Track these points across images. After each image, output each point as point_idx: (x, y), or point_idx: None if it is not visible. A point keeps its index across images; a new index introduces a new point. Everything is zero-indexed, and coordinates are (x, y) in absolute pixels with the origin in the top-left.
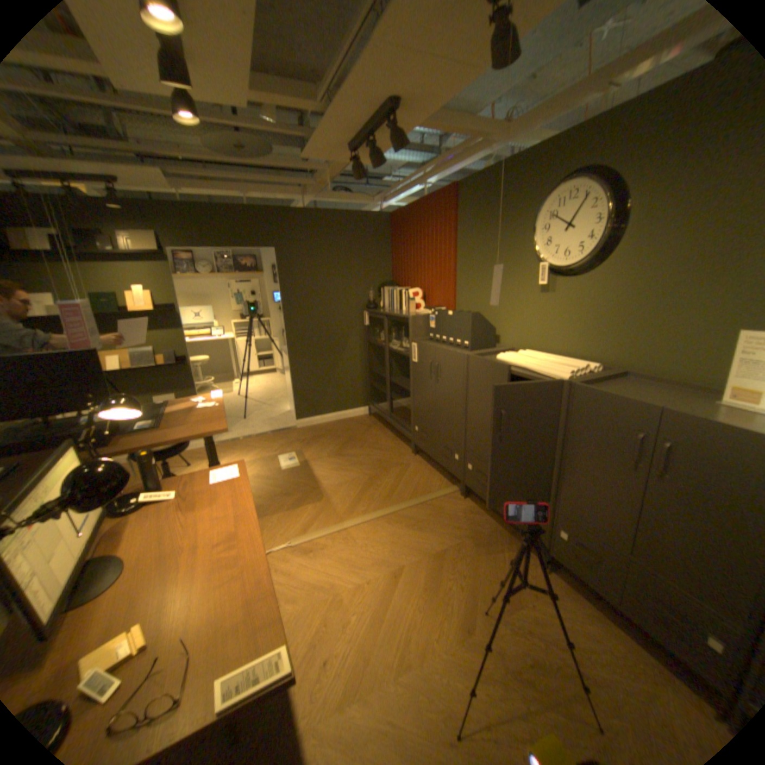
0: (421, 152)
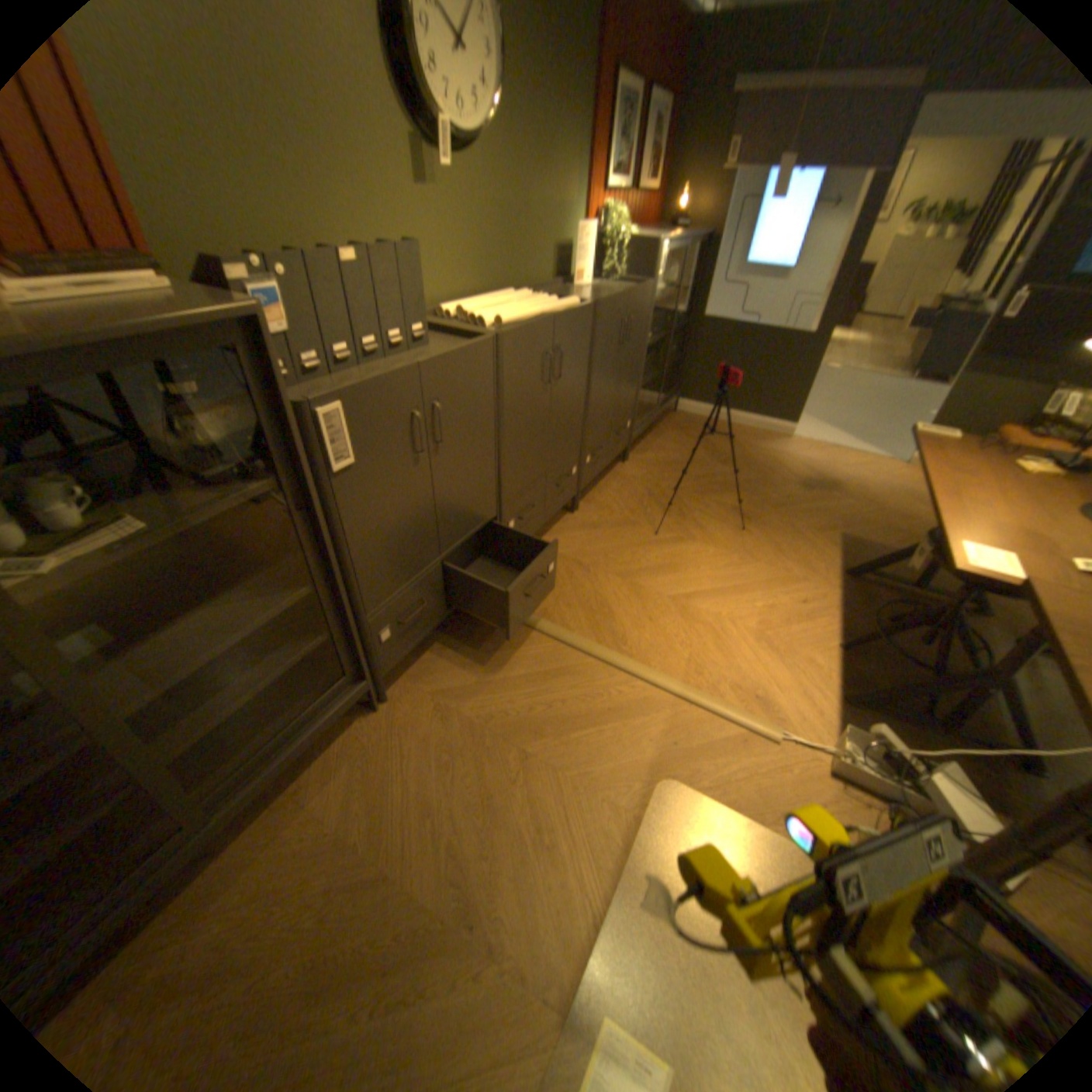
0: None
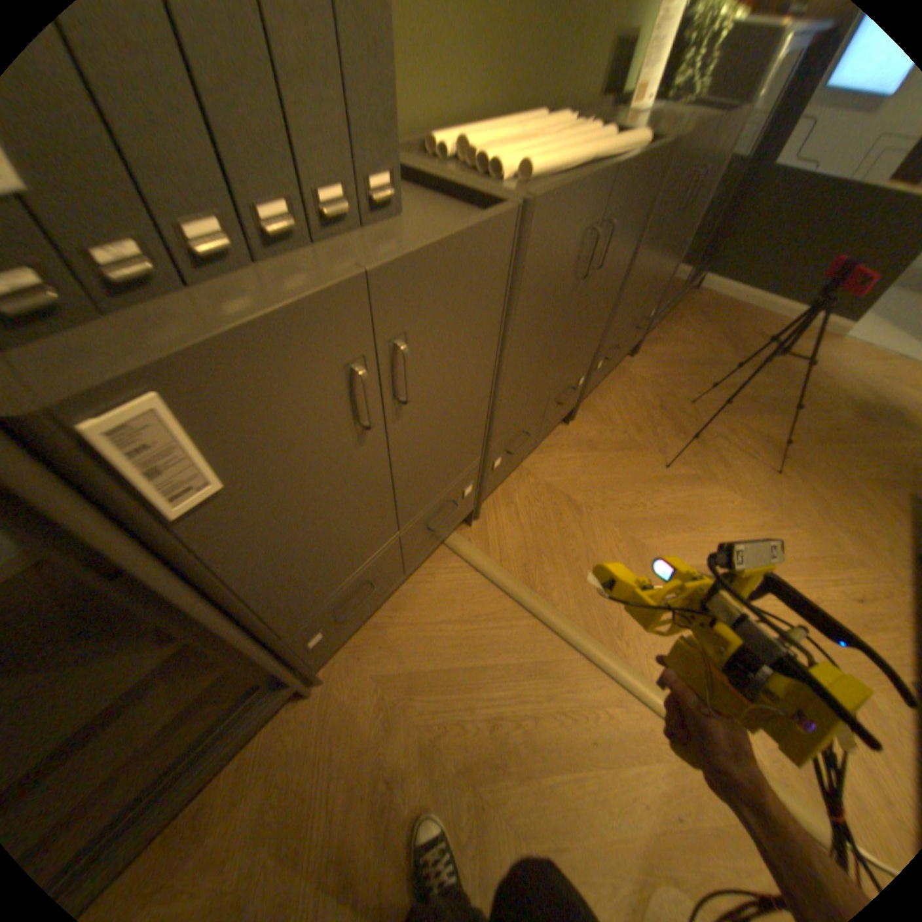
0: None
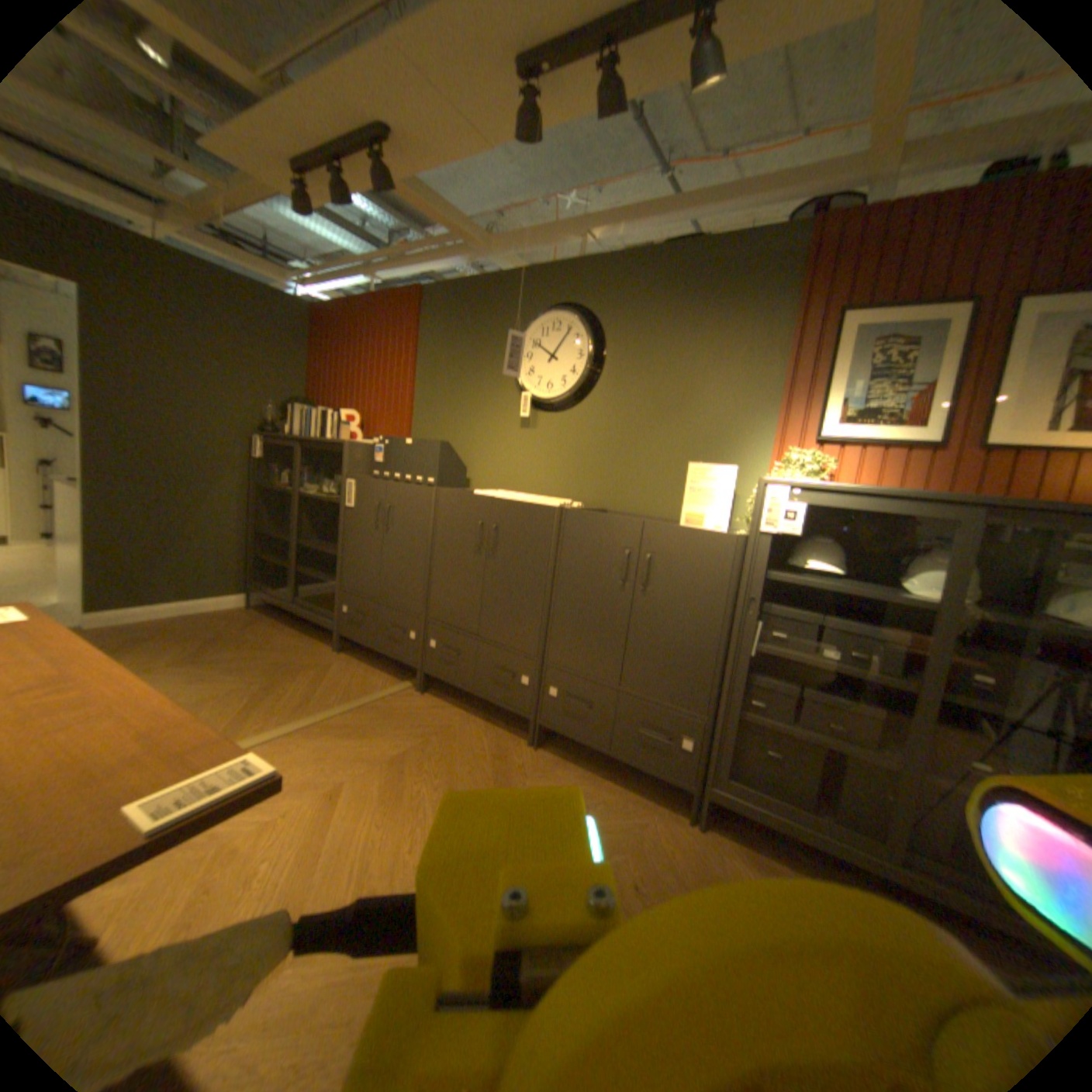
0: (358, 242)
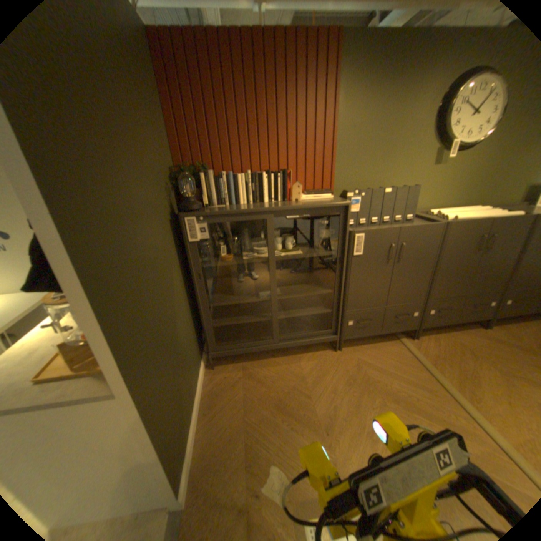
0: None
